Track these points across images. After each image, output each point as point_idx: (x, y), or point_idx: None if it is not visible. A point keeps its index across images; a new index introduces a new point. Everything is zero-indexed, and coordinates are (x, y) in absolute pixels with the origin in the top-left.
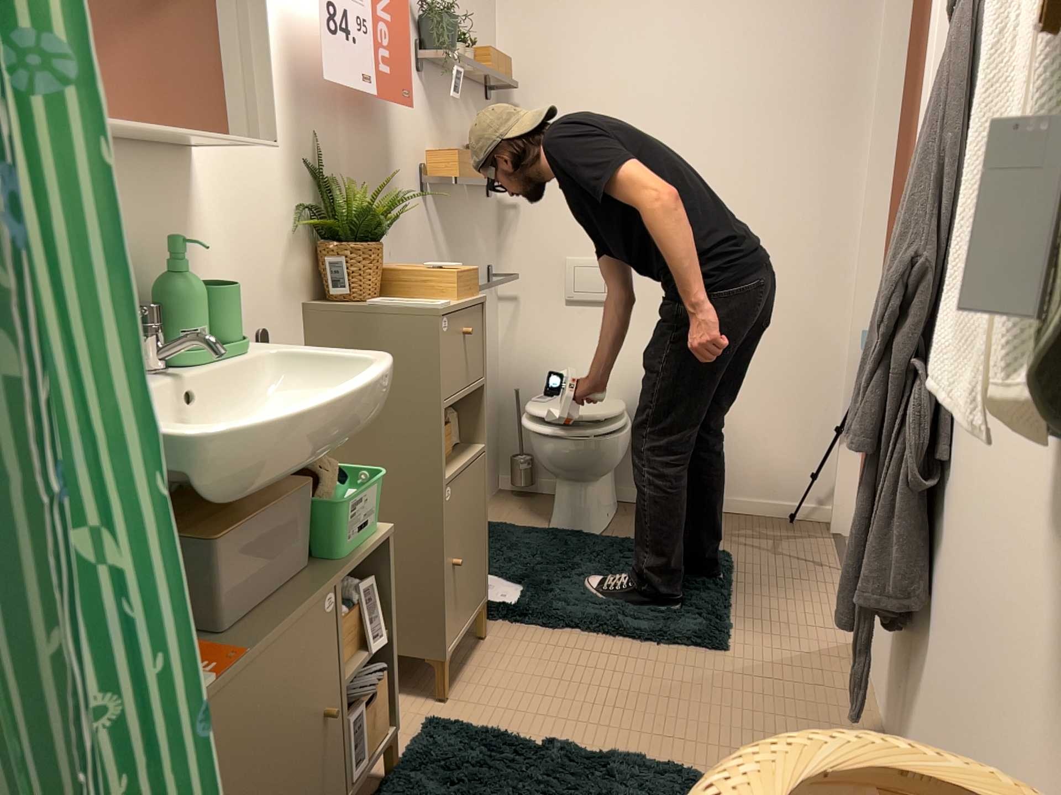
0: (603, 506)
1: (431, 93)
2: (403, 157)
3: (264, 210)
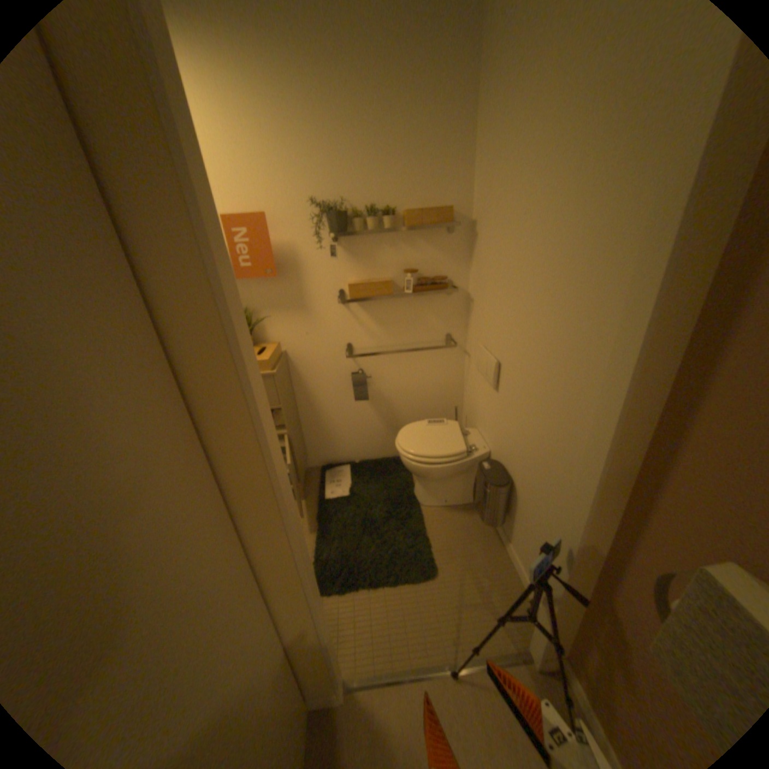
0: (438, 495)
1: (350, 246)
2: (315, 287)
3: None
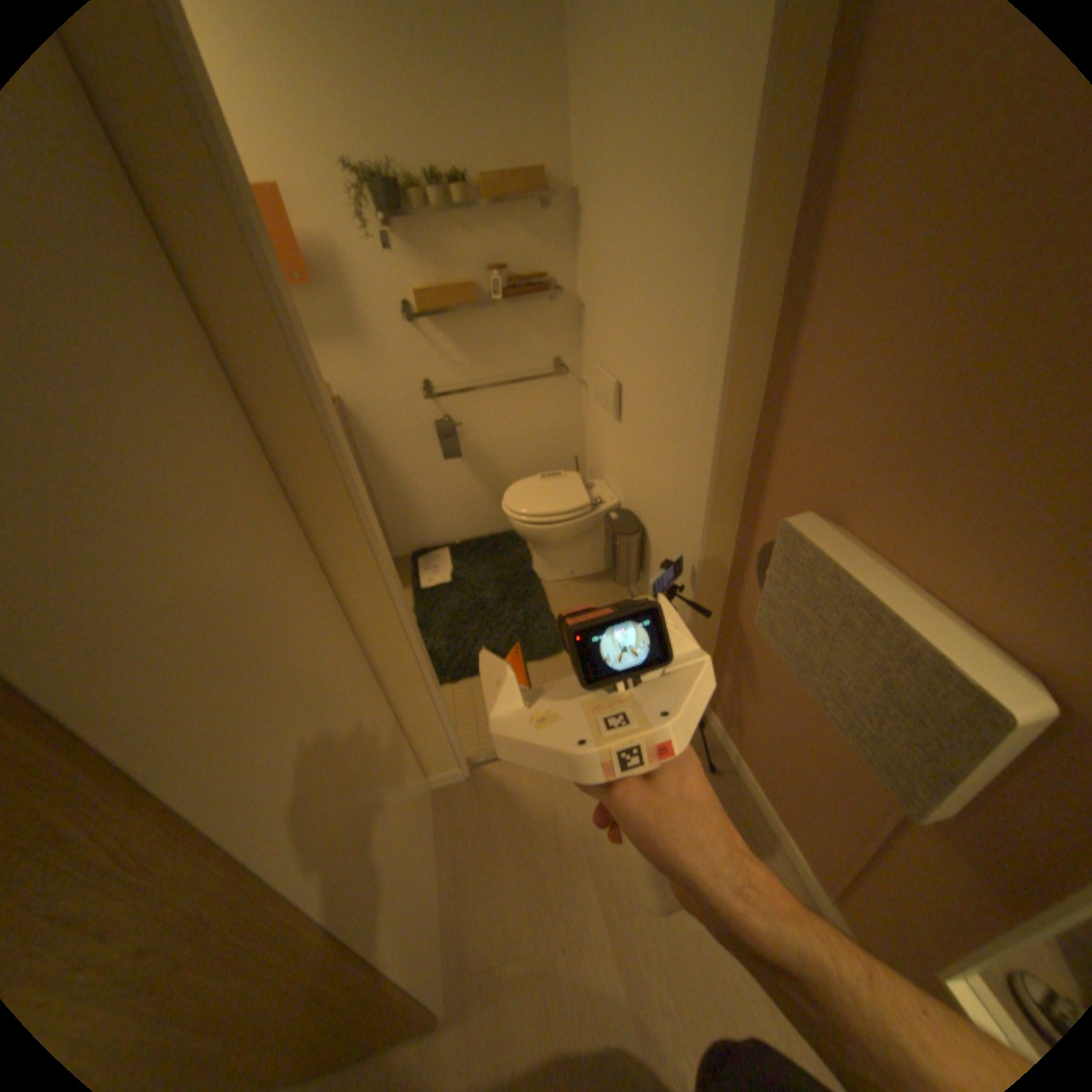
0: (561, 565)
1: (408, 234)
2: (366, 300)
3: None
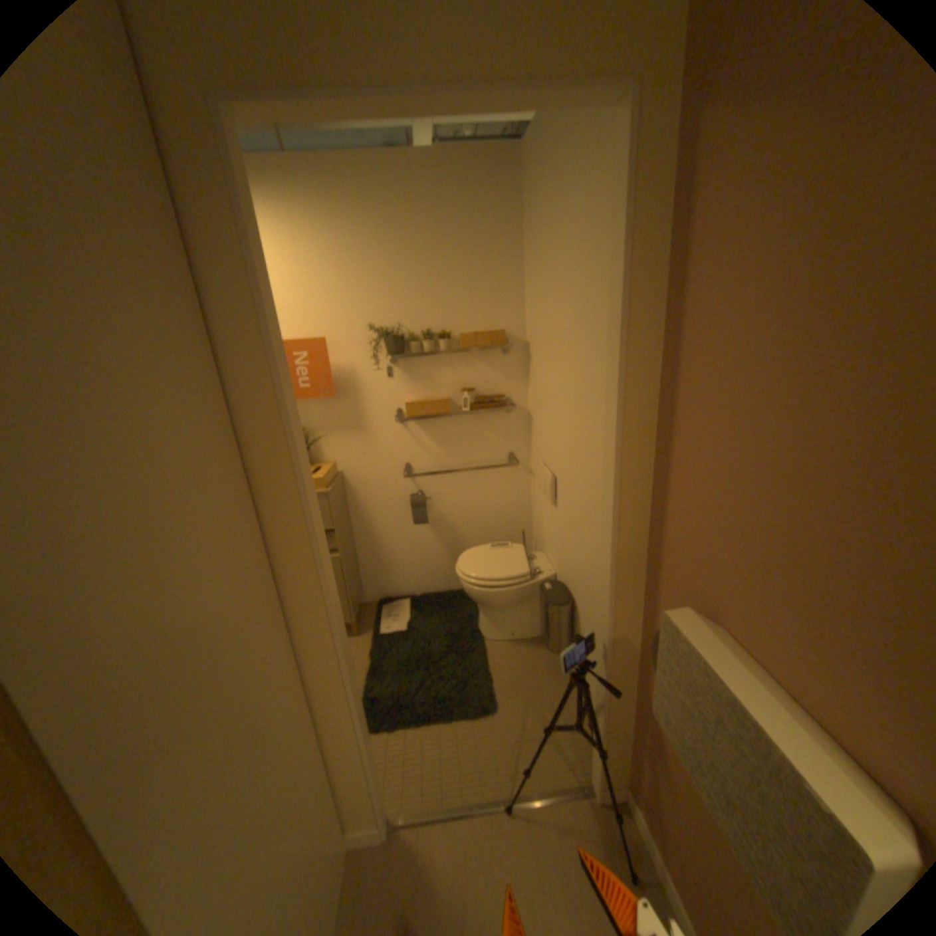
0: (504, 627)
1: (408, 369)
2: (373, 408)
3: None
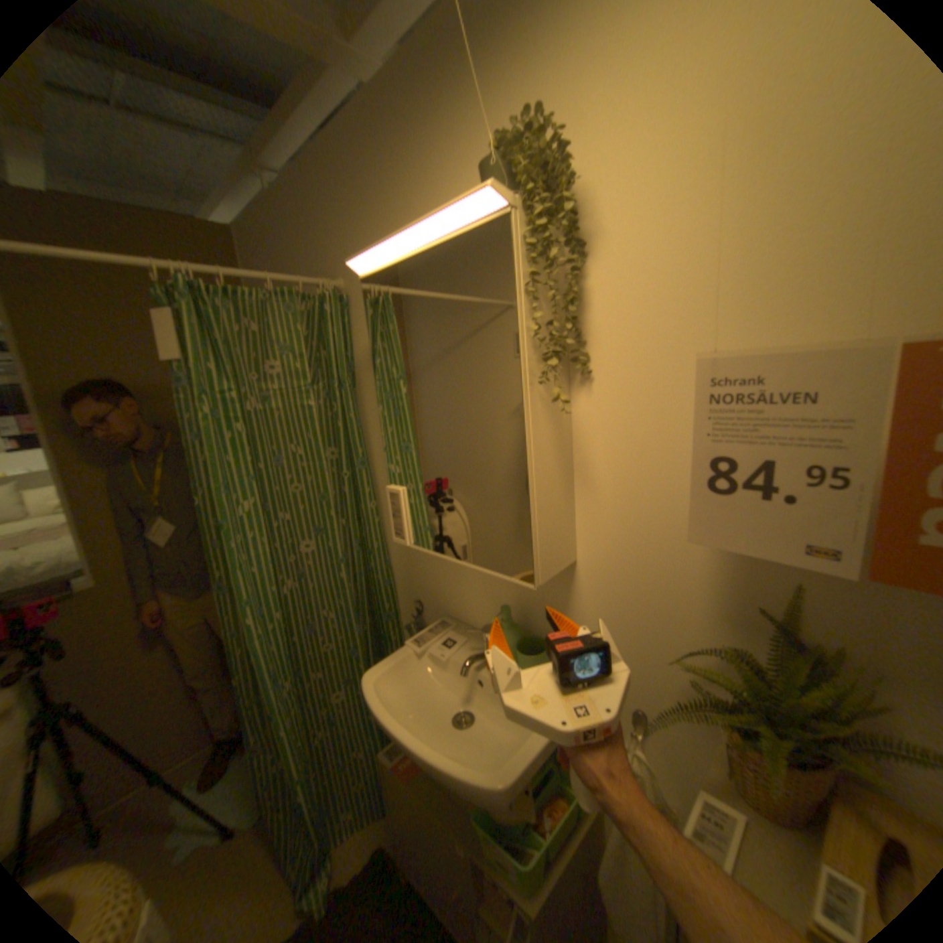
0: None
1: None
2: None
3: (652, 620)
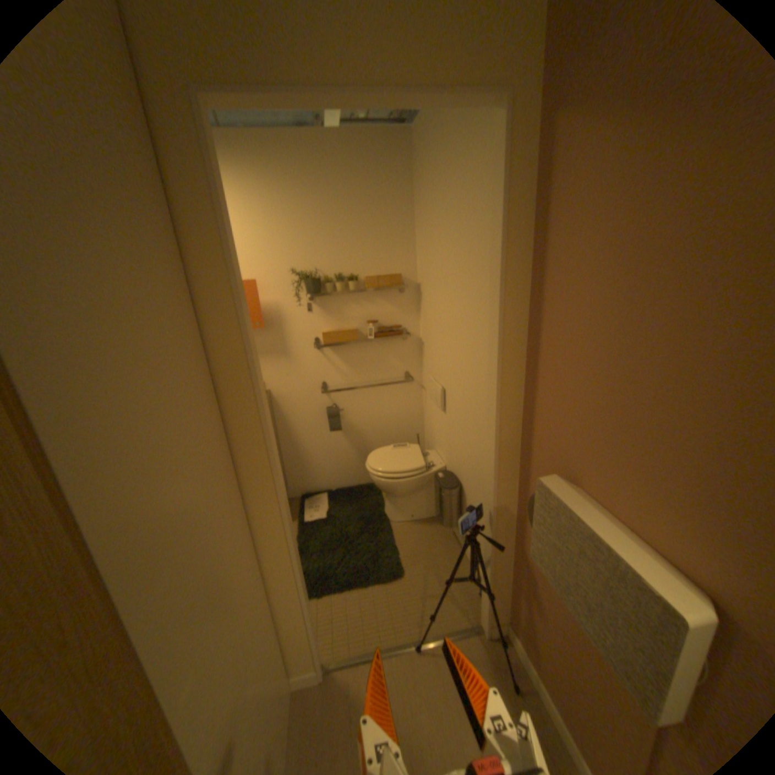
0: (405, 510)
1: (323, 304)
2: (294, 337)
3: None
